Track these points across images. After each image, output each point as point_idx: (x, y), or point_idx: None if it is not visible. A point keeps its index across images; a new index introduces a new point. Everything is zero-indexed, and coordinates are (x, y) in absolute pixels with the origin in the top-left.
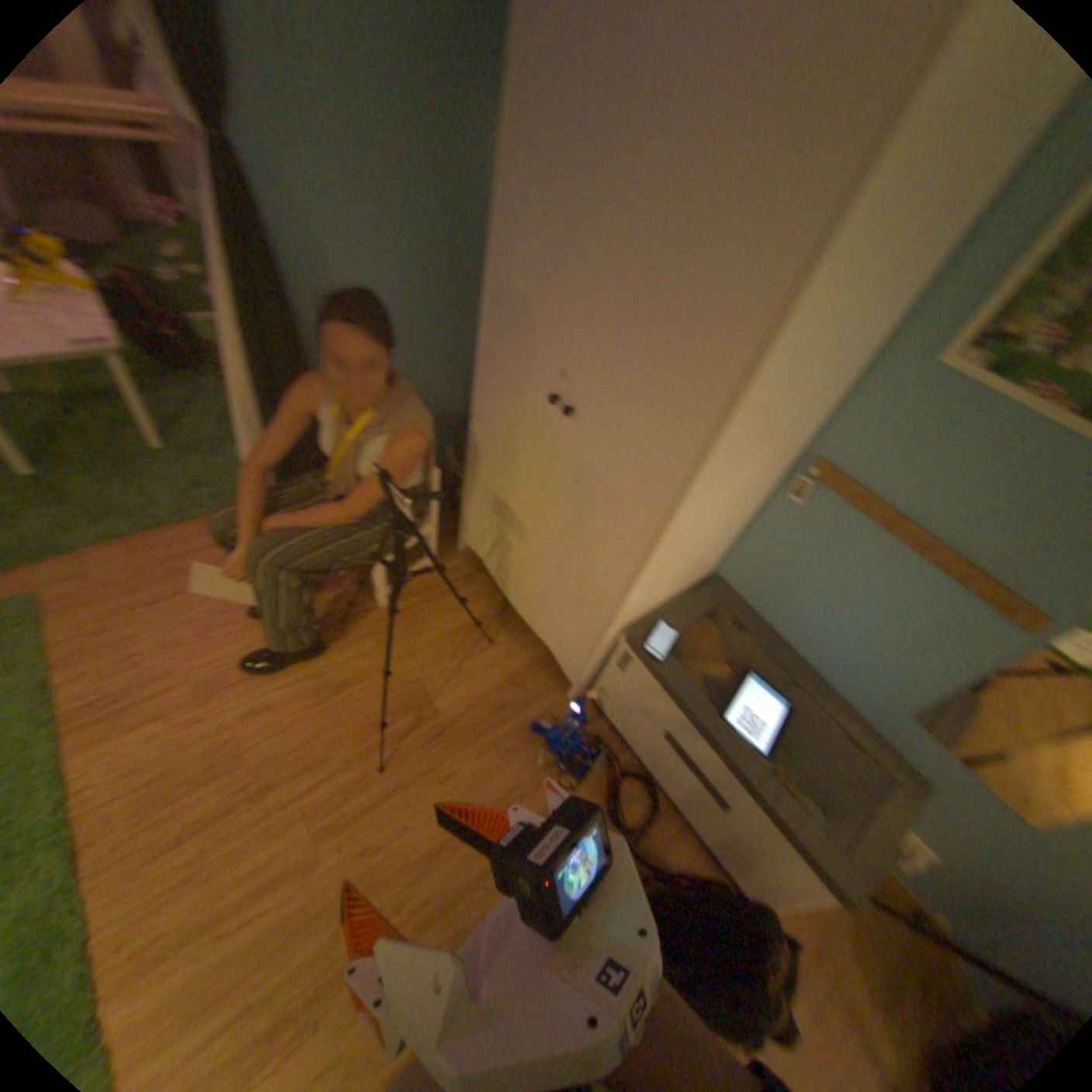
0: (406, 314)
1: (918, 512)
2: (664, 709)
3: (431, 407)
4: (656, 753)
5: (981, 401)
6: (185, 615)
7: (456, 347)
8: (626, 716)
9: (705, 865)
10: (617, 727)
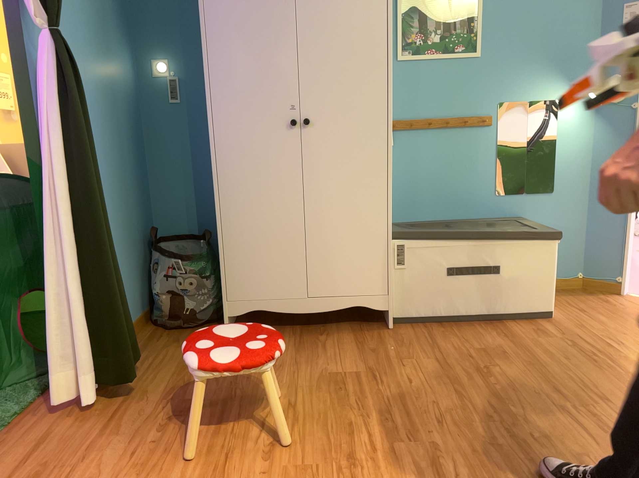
0: (108, 168)
1: (430, 113)
2: (438, 251)
3: (128, 248)
4: (453, 290)
5: (417, 65)
6: (91, 473)
7: (131, 195)
8: (423, 291)
9: (519, 321)
10: (423, 310)
